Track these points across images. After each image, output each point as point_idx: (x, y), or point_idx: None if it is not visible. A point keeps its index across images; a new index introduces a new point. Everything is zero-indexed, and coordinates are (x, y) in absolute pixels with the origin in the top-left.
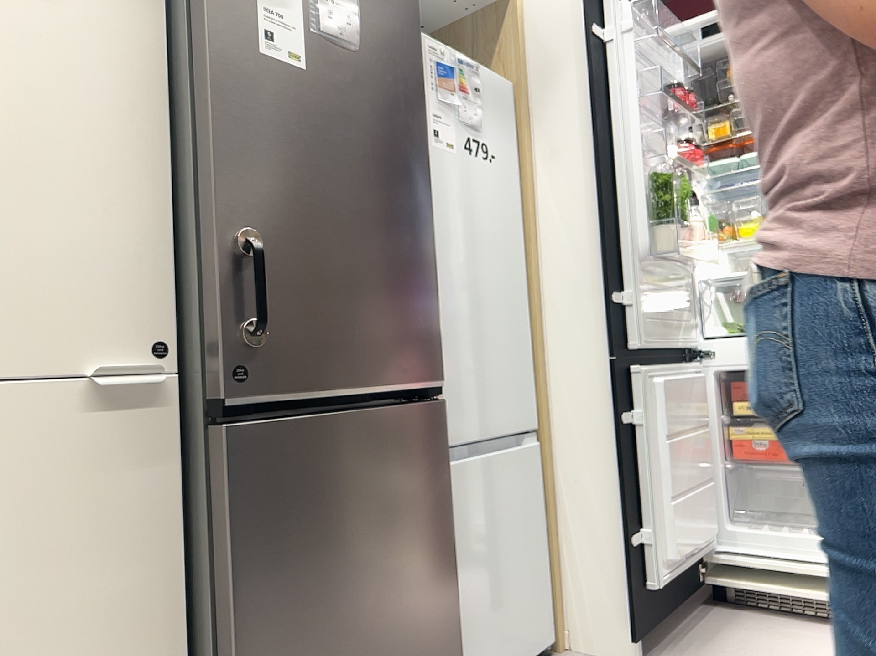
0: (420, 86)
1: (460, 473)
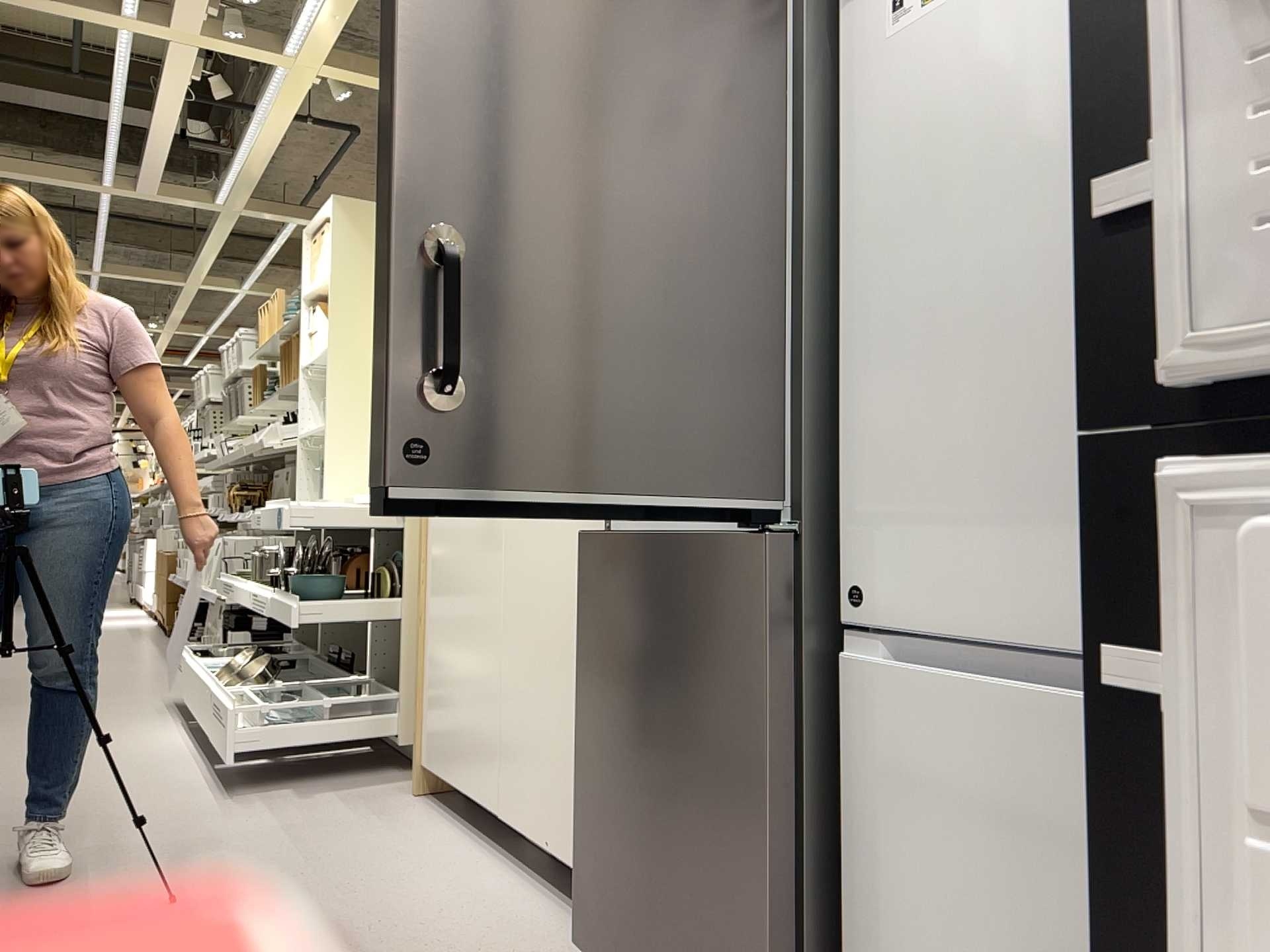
0: (762, 10)
1: (917, 696)
